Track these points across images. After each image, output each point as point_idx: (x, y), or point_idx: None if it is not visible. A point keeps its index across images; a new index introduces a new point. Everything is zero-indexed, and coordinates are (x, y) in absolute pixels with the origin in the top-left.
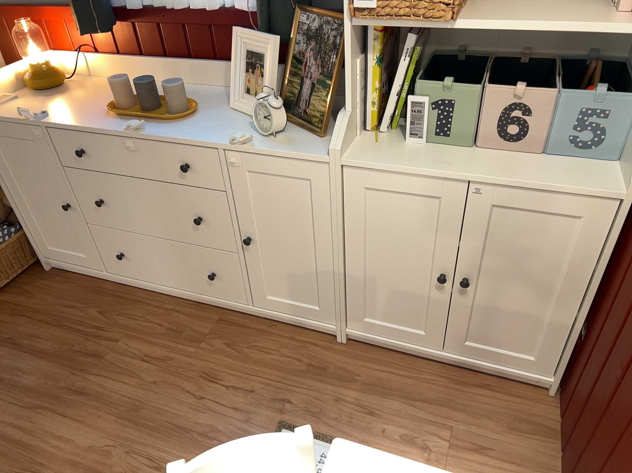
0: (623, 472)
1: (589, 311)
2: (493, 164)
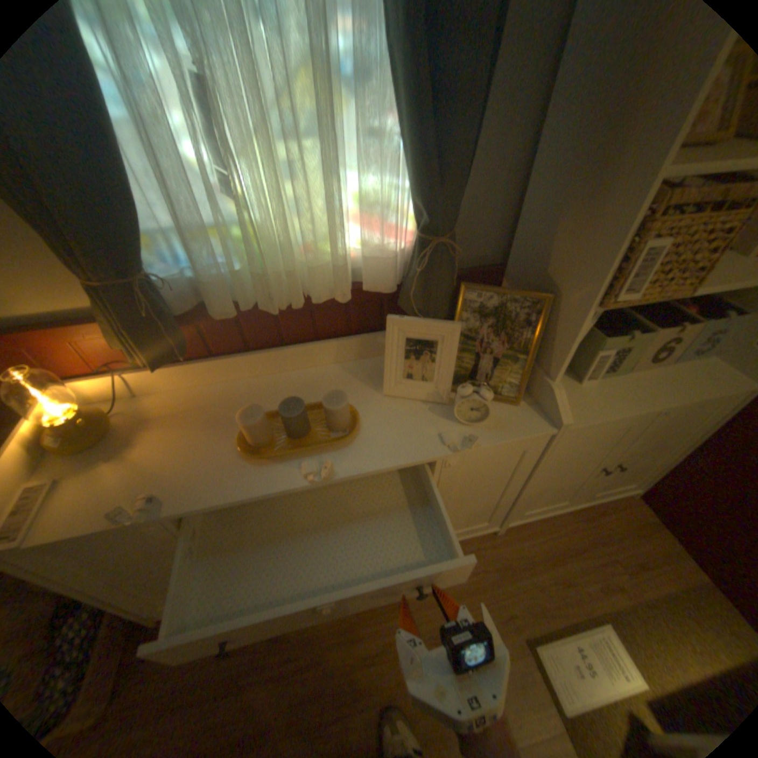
0: None
1: (696, 453)
2: (663, 385)
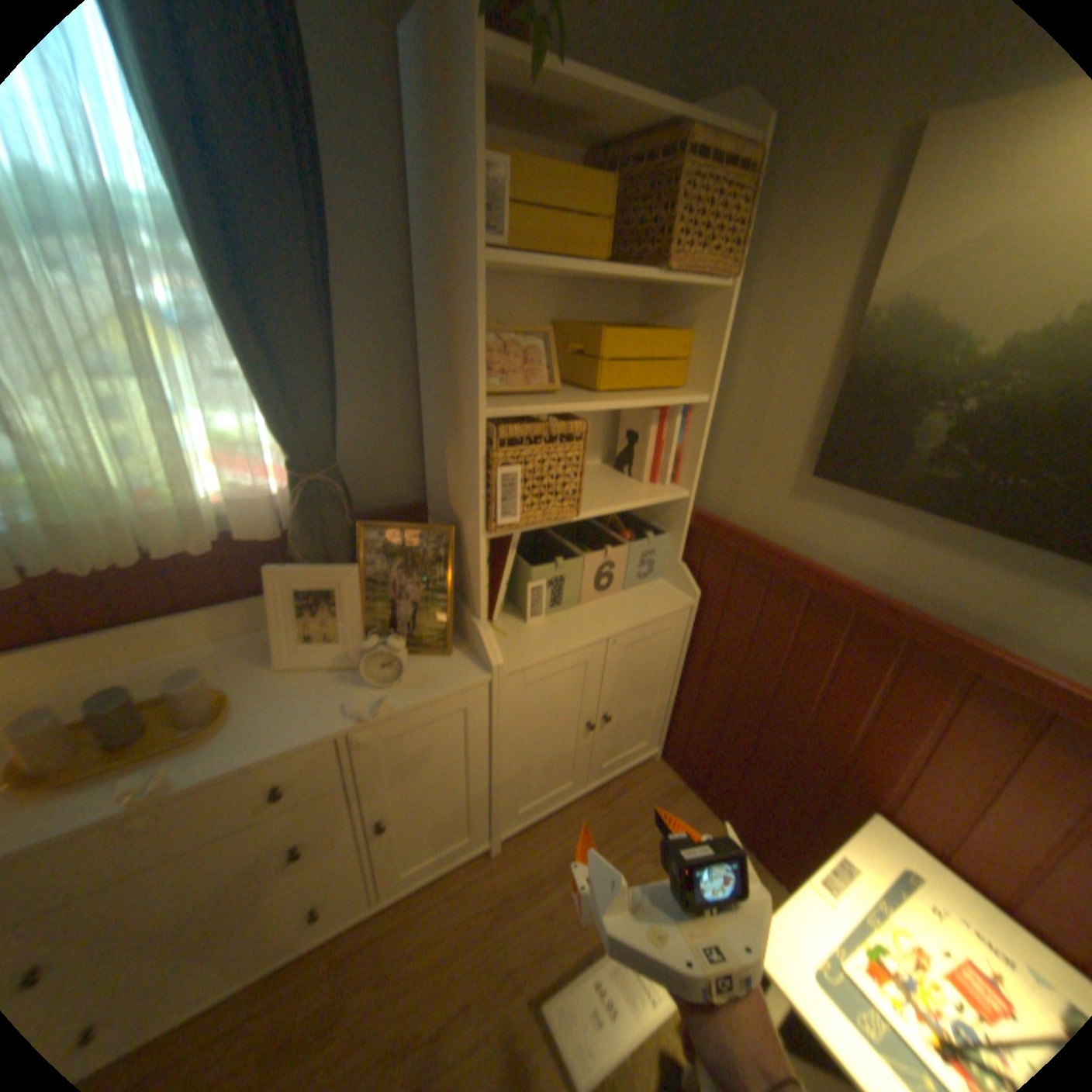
0: (825, 788)
1: (682, 688)
2: (608, 613)
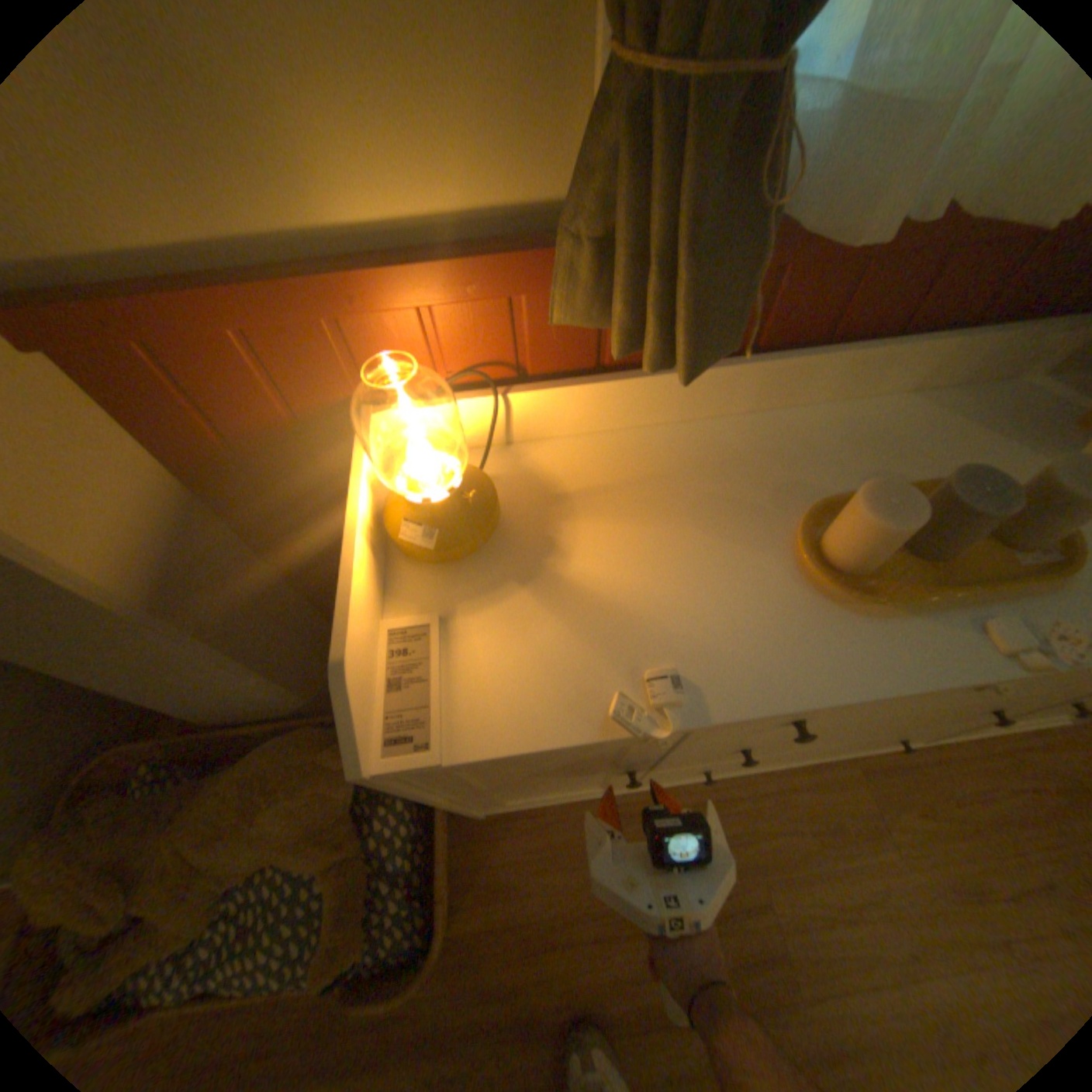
0: None
1: None
2: None
